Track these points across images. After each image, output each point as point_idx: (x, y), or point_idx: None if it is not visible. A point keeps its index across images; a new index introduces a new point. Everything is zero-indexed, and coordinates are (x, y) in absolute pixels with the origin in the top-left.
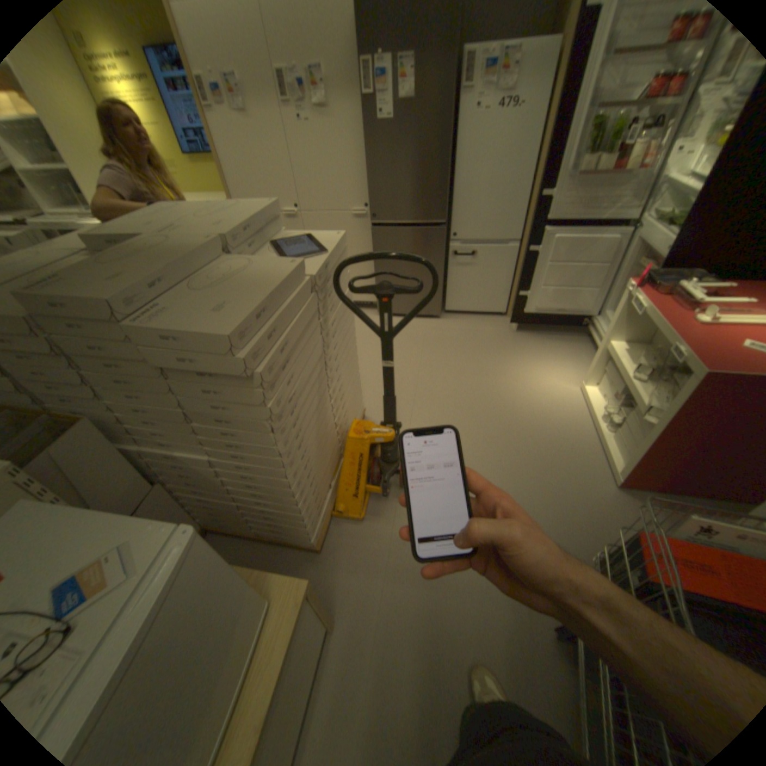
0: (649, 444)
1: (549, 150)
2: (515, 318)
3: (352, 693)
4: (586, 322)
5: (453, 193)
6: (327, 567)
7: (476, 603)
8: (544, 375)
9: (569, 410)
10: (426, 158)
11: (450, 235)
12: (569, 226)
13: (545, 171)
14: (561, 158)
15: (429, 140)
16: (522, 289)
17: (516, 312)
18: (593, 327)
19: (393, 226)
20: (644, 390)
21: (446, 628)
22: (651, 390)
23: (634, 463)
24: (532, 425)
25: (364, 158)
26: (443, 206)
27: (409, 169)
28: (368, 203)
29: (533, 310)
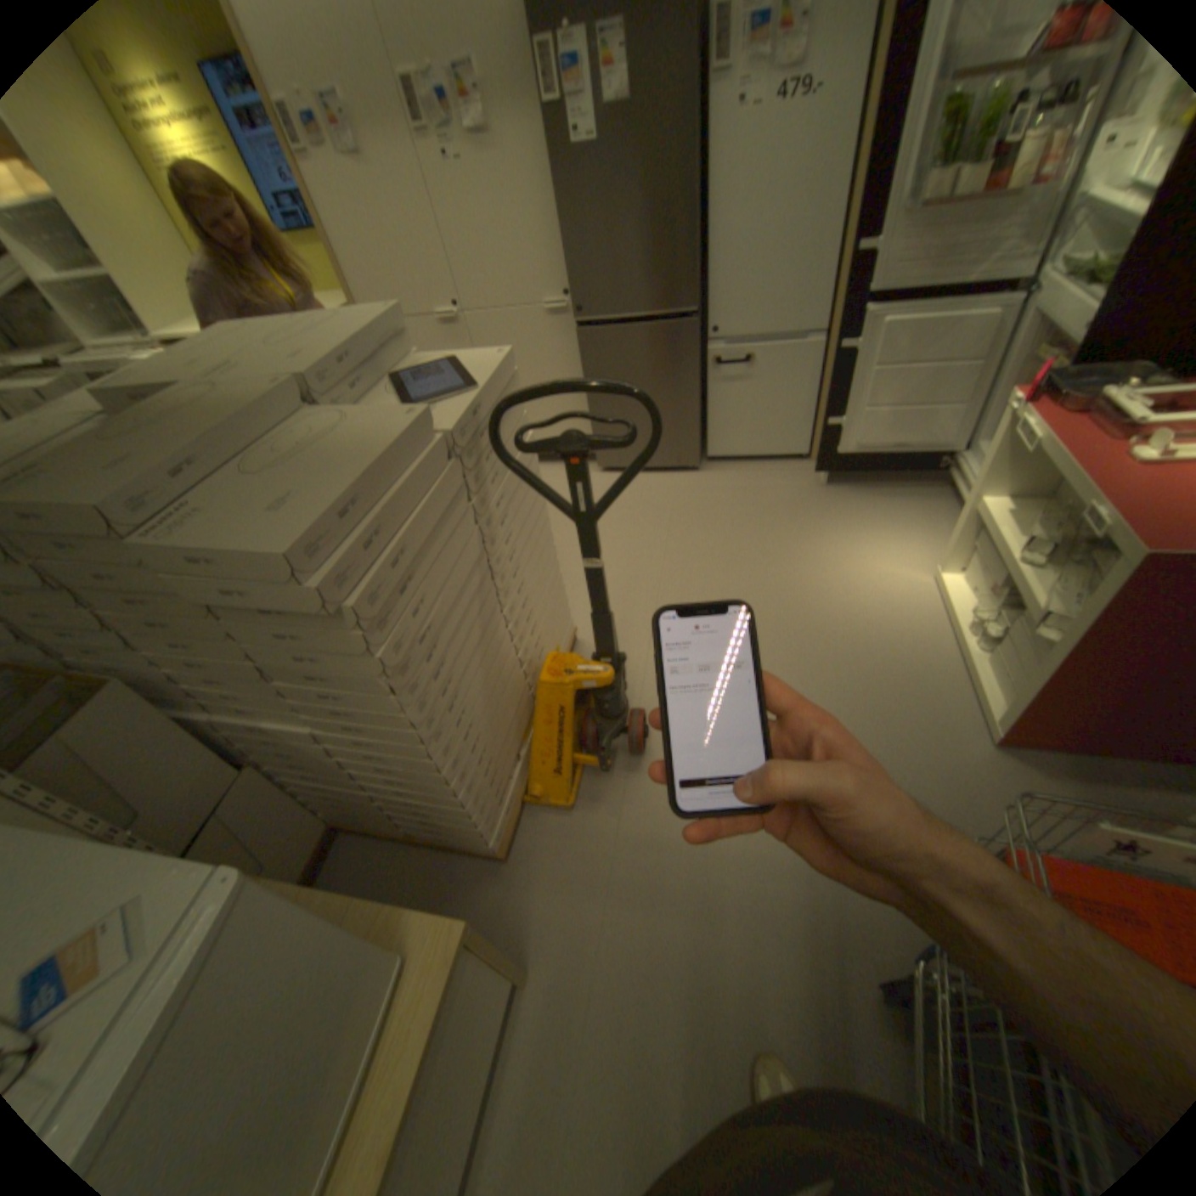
0: (1046, 675)
1: (867, 168)
2: (824, 463)
3: (555, 1081)
4: (945, 462)
5: (709, 259)
6: (517, 883)
7: (751, 940)
8: (873, 557)
9: (914, 615)
10: (657, 203)
11: (708, 330)
12: (909, 300)
13: (865, 205)
14: (890, 180)
15: (660, 172)
16: (832, 414)
17: (825, 453)
18: (960, 469)
19: (612, 323)
20: (1039, 582)
21: (703, 980)
22: (1051, 581)
23: (1021, 707)
24: (849, 644)
25: (556, 213)
26: (691, 283)
27: (630, 225)
28: (568, 289)
29: (853, 447)
